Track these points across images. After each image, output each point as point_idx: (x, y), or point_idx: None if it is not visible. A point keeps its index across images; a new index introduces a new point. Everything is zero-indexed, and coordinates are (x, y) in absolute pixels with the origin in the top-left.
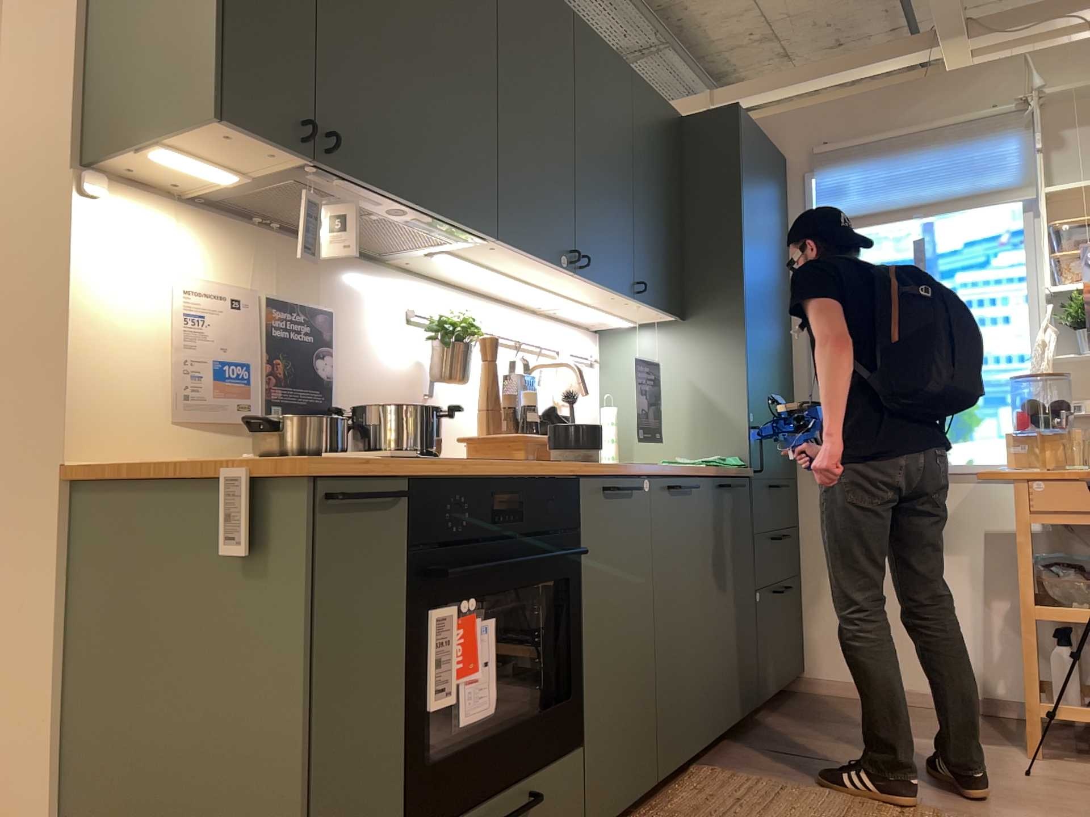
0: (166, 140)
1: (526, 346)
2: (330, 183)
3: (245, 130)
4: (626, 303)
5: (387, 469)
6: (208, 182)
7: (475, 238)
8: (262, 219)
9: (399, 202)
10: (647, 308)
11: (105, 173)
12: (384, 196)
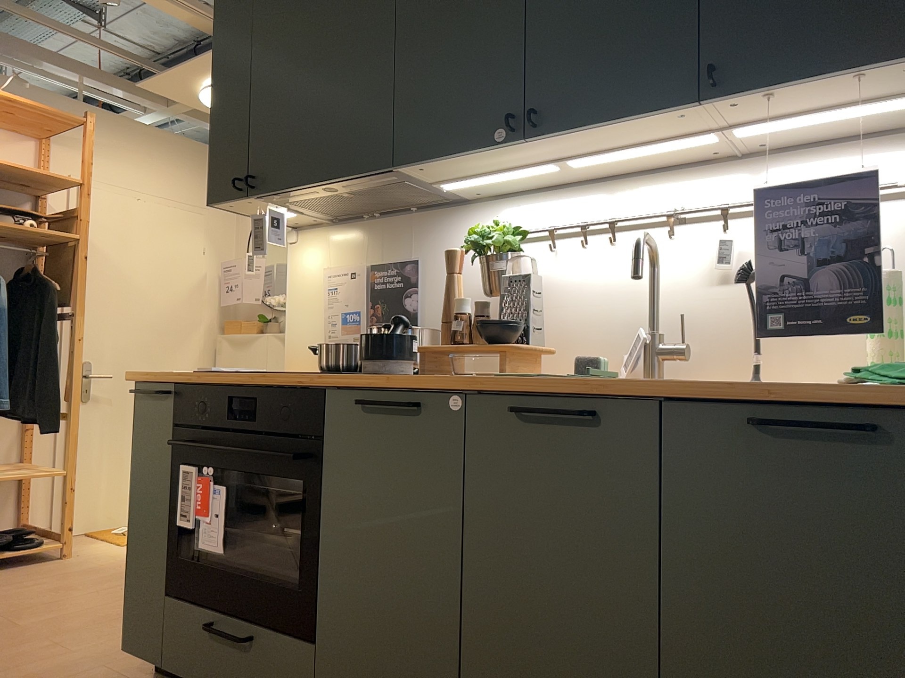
0: (244, 215)
1: (699, 215)
2: (281, 198)
3: (223, 201)
4: (741, 106)
5: (160, 378)
6: (303, 216)
7: (399, 171)
8: (365, 214)
9: (311, 187)
10: (806, 89)
11: (300, 227)
12: (301, 189)
